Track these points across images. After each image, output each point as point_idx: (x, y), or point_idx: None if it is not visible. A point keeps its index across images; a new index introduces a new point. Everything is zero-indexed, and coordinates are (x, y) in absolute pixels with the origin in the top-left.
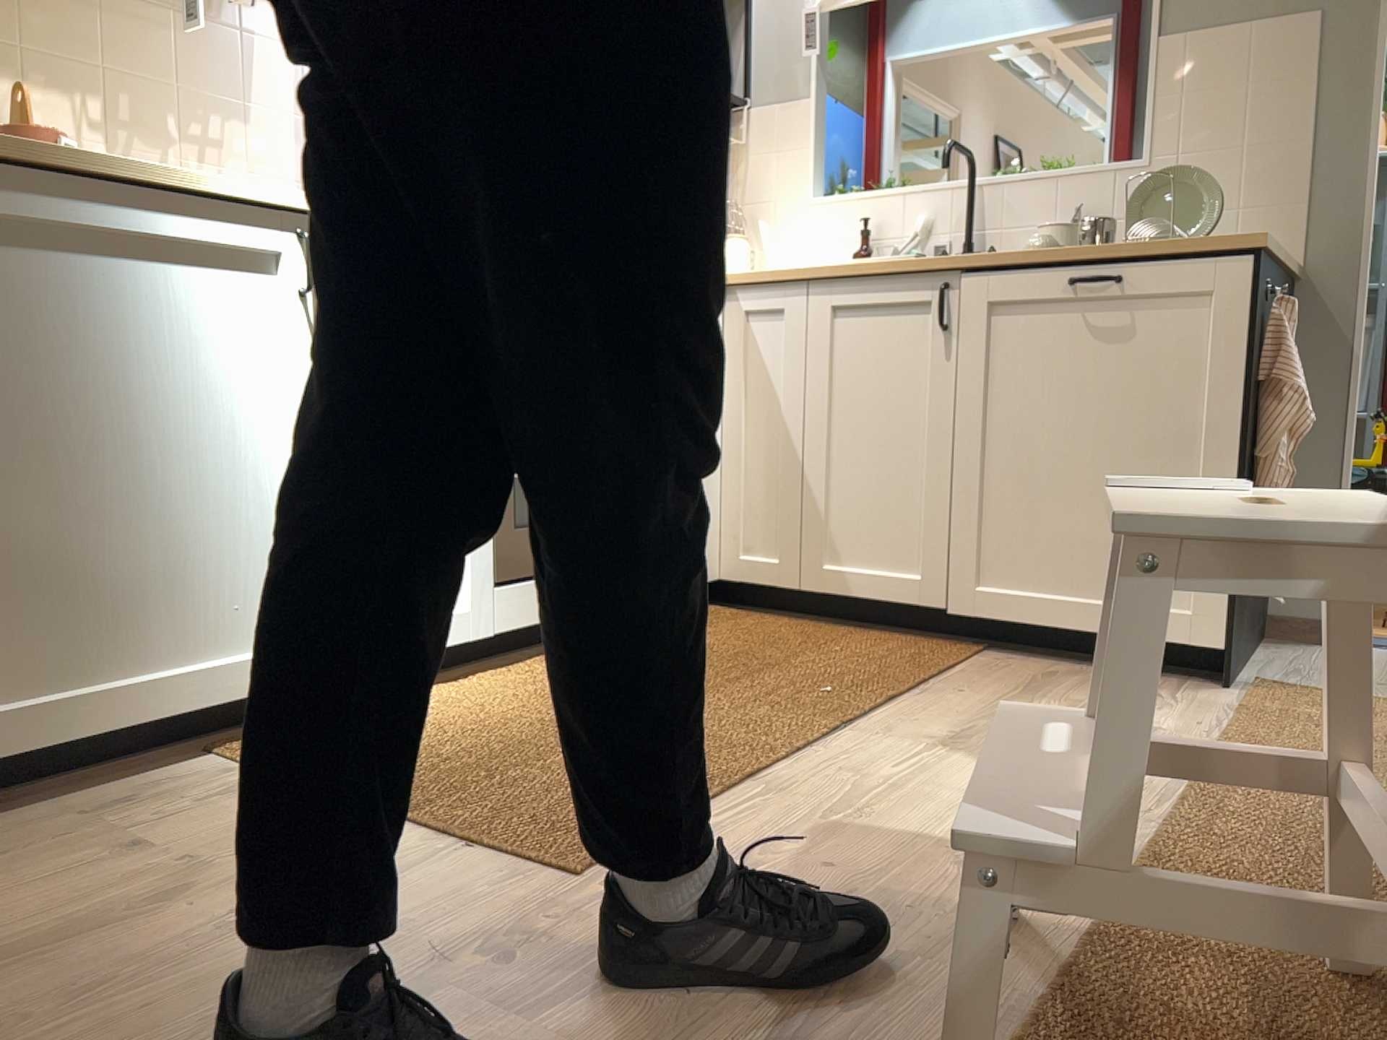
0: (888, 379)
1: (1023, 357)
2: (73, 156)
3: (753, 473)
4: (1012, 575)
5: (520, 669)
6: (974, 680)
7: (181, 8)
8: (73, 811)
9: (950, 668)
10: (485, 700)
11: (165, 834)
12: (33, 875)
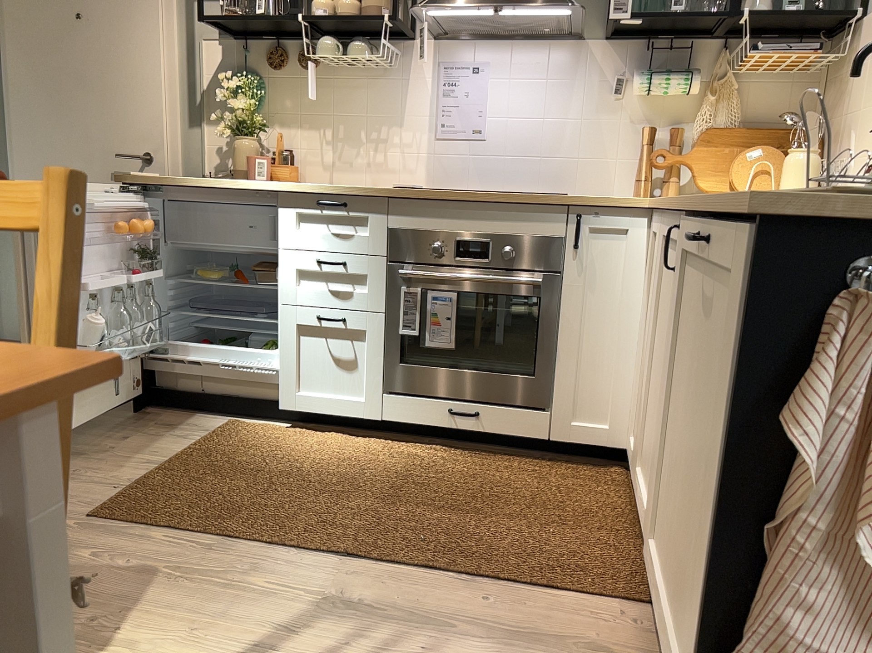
0: (670, 317)
1: (693, 323)
2: (183, 178)
3: (643, 373)
4: (666, 551)
5: (401, 447)
6: (514, 608)
7: (368, 74)
8: (159, 422)
9: (544, 592)
10: (328, 451)
11: (138, 440)
12: (101, 434)
